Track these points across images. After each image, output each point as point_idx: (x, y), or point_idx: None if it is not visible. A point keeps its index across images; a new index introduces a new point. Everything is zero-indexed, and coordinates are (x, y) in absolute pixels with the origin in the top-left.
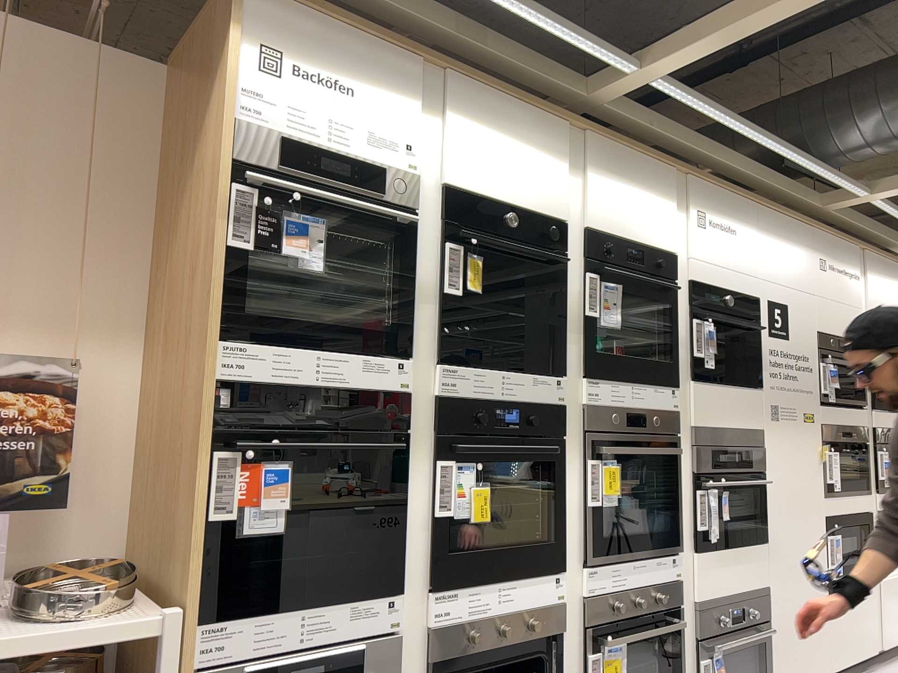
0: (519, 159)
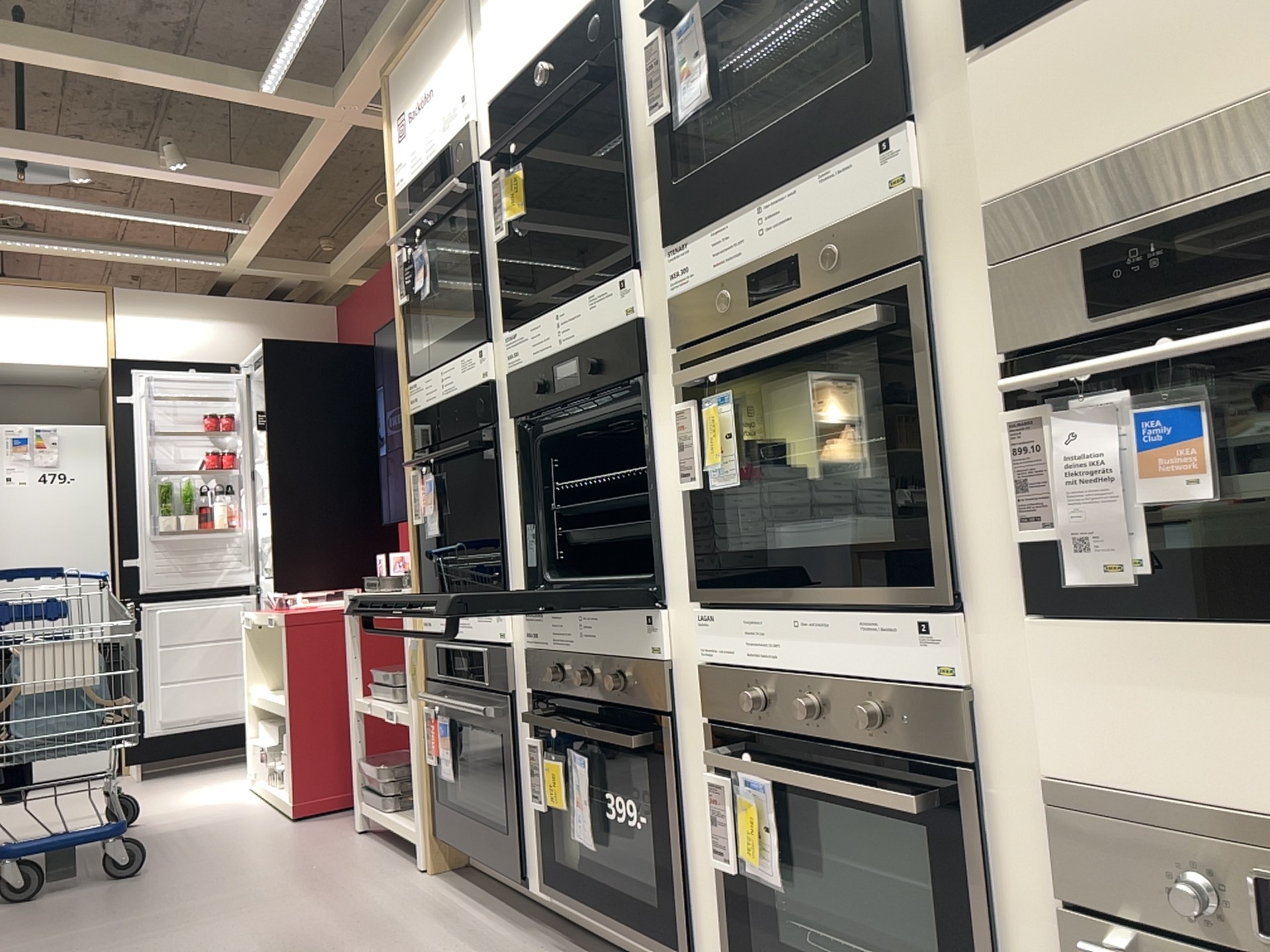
0: None
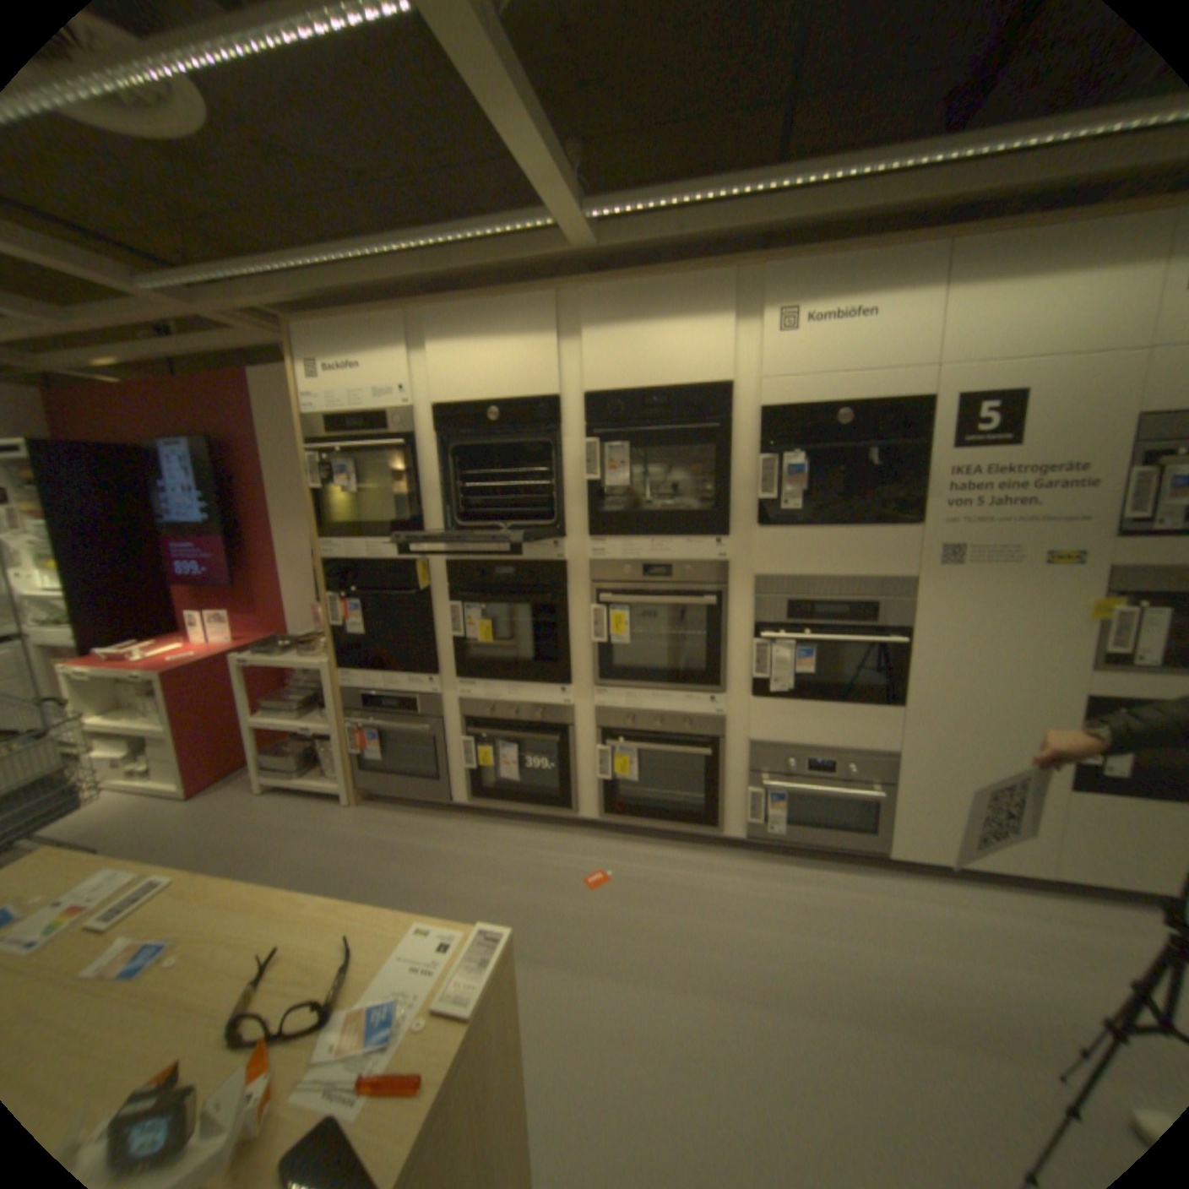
0: (500, 348)
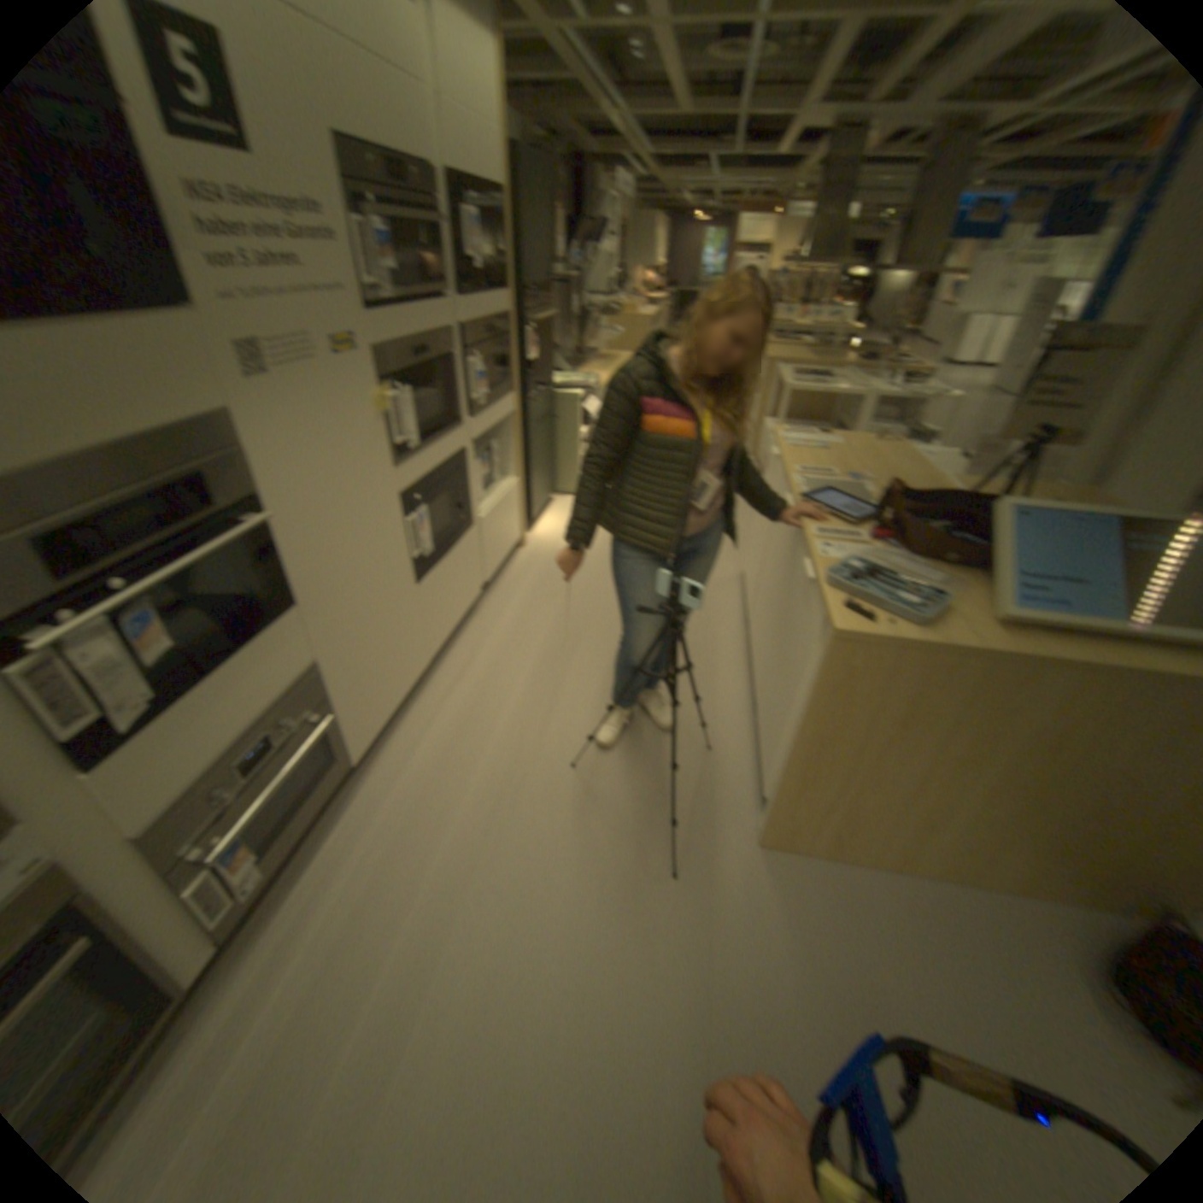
0: None
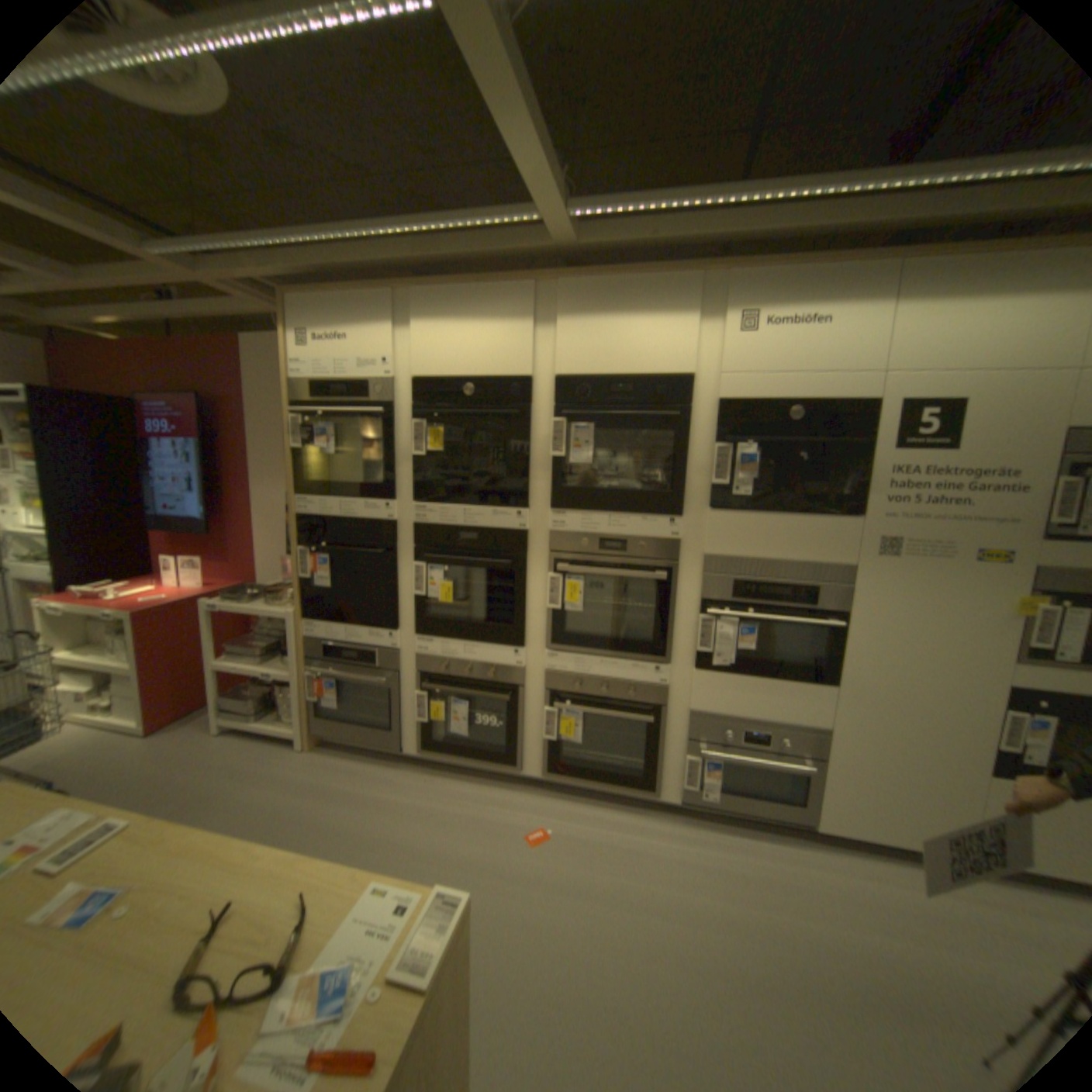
0: (480, 329)
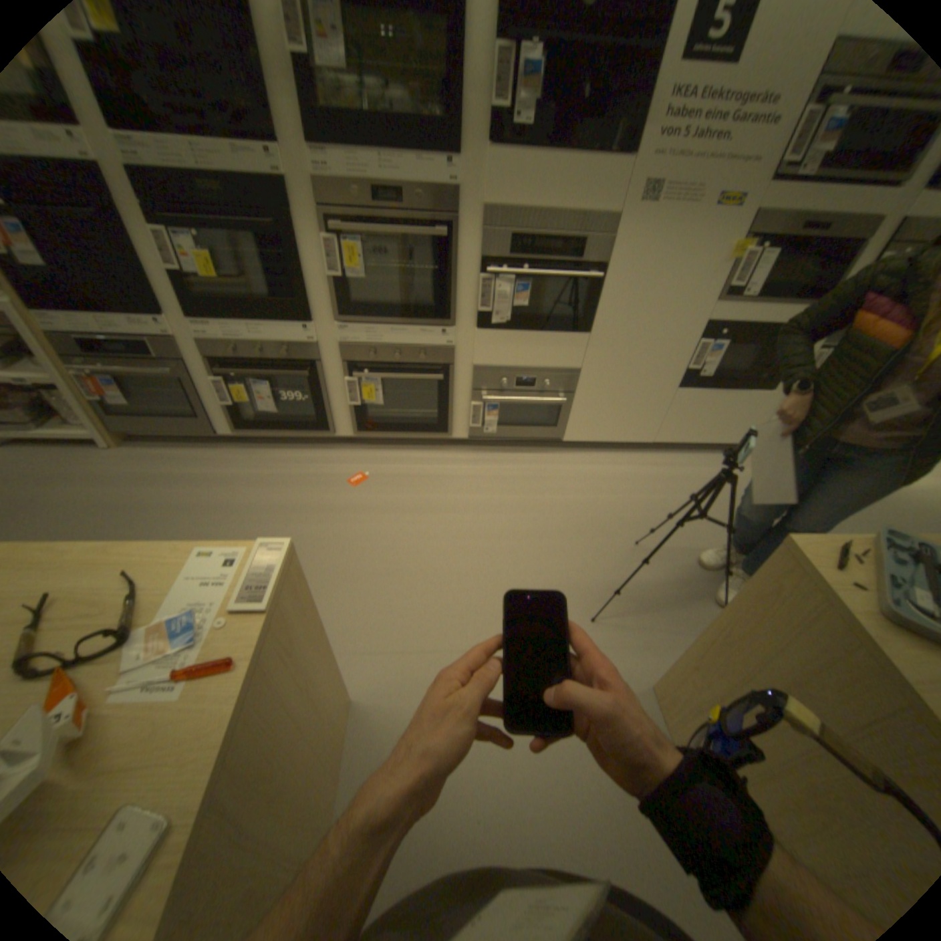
0: None
